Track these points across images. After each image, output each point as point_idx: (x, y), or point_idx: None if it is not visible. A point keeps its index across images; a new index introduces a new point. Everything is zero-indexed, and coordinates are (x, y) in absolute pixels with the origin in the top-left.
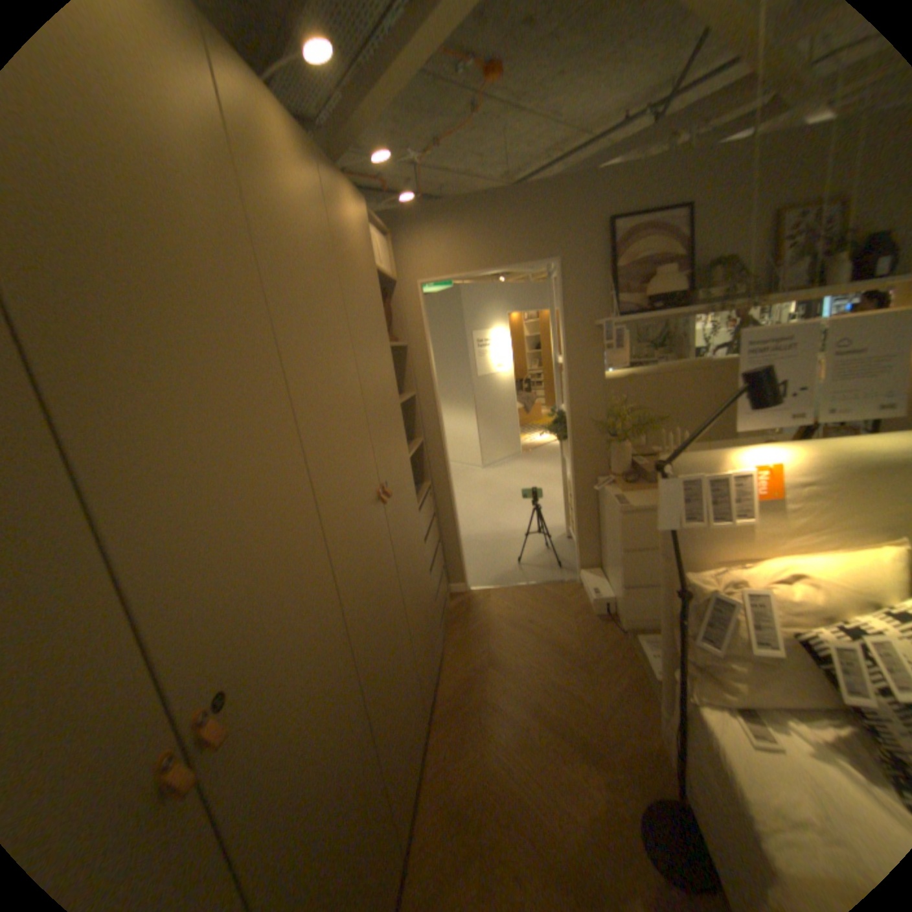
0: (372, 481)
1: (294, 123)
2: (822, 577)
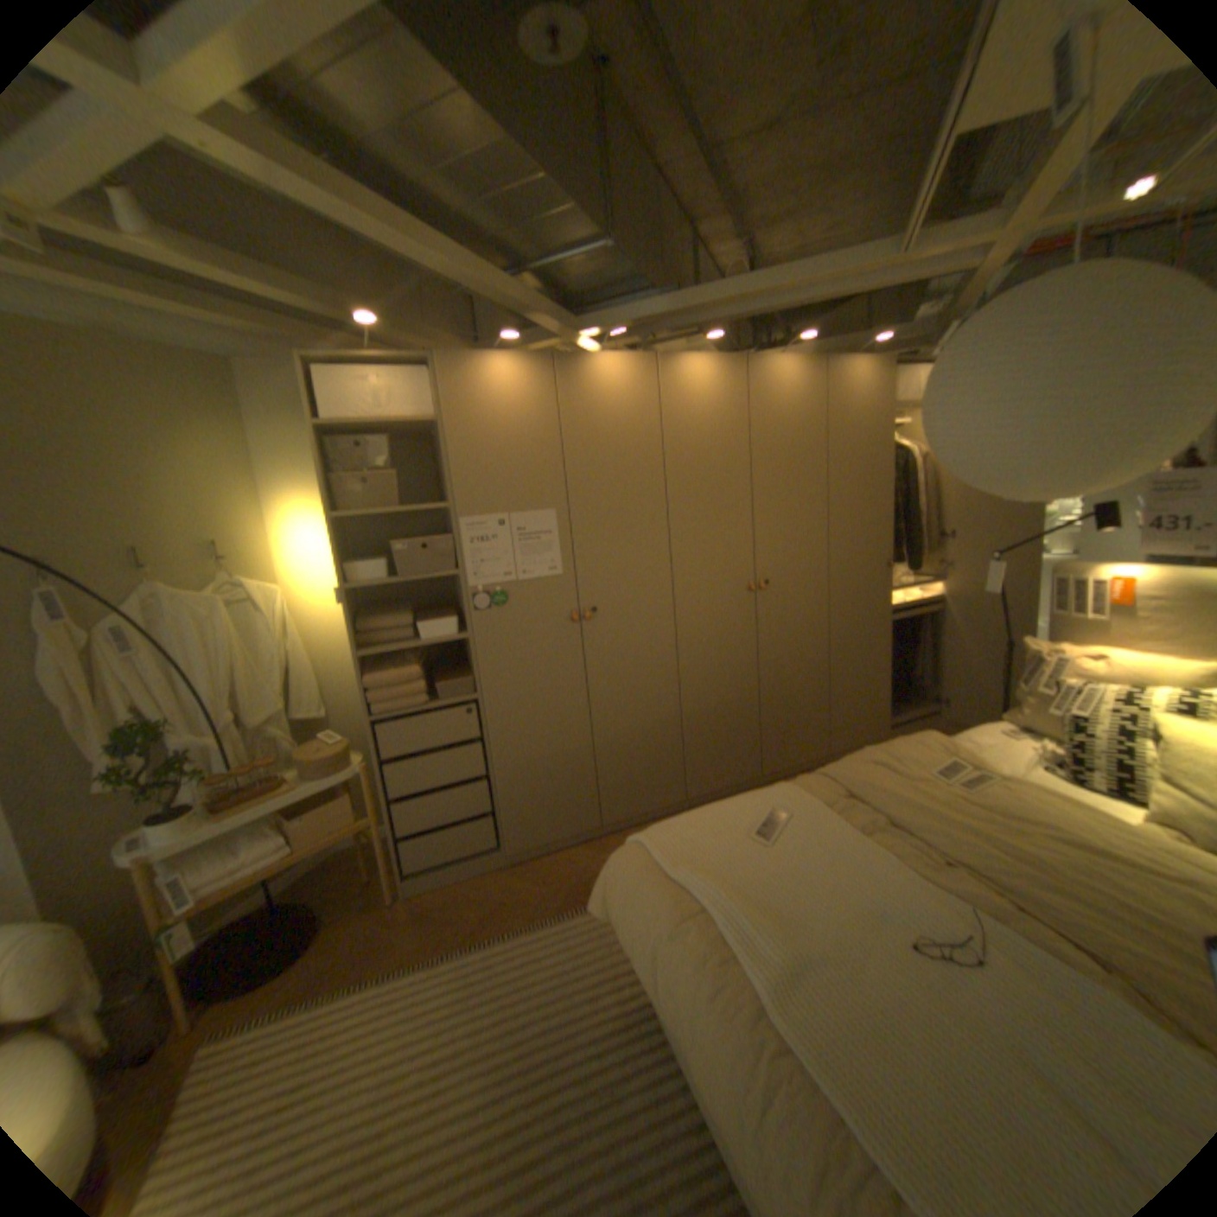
0: (883, 551)
1: (878, 356)
2: (1117, 661)
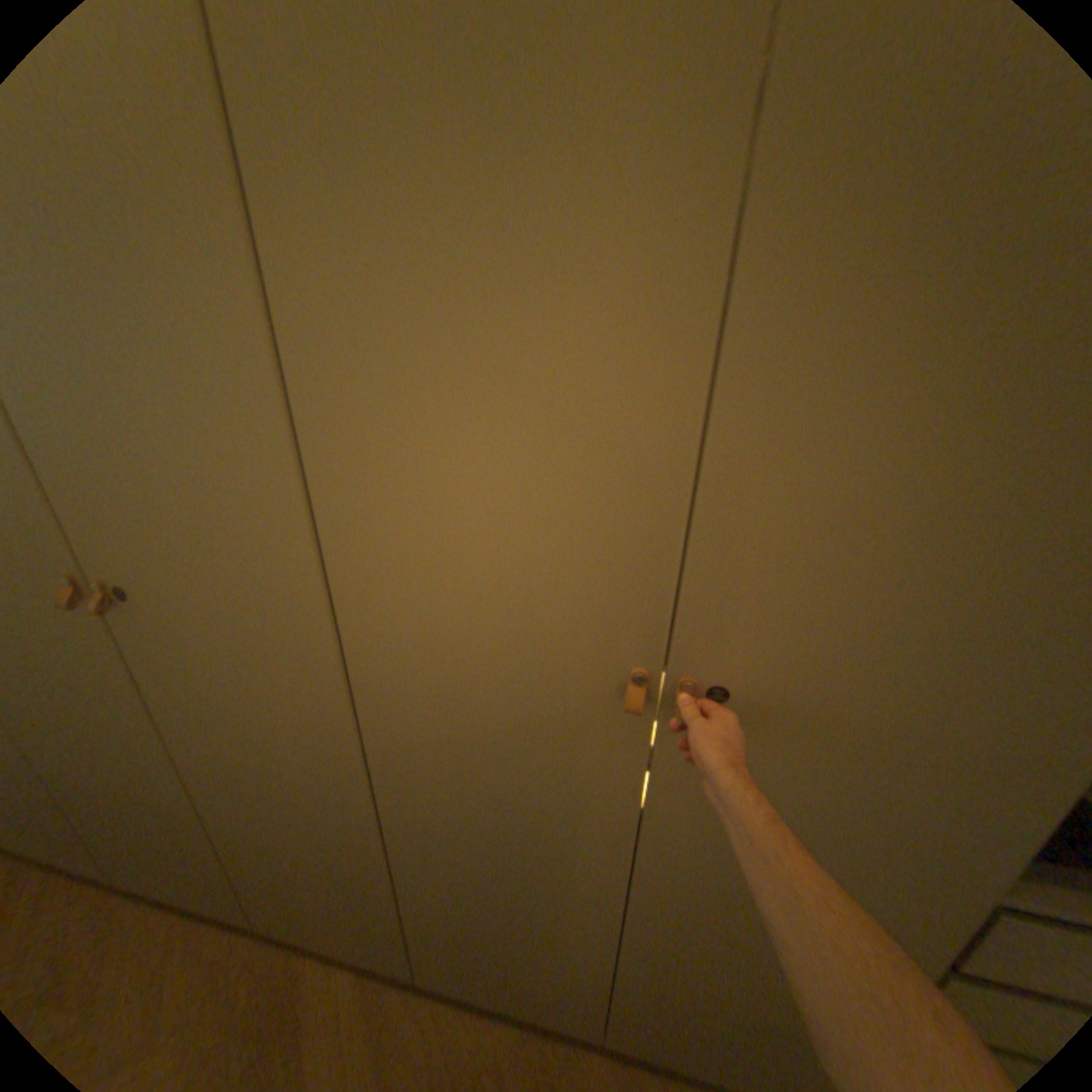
0: (606, 640)
1: None
2: None
